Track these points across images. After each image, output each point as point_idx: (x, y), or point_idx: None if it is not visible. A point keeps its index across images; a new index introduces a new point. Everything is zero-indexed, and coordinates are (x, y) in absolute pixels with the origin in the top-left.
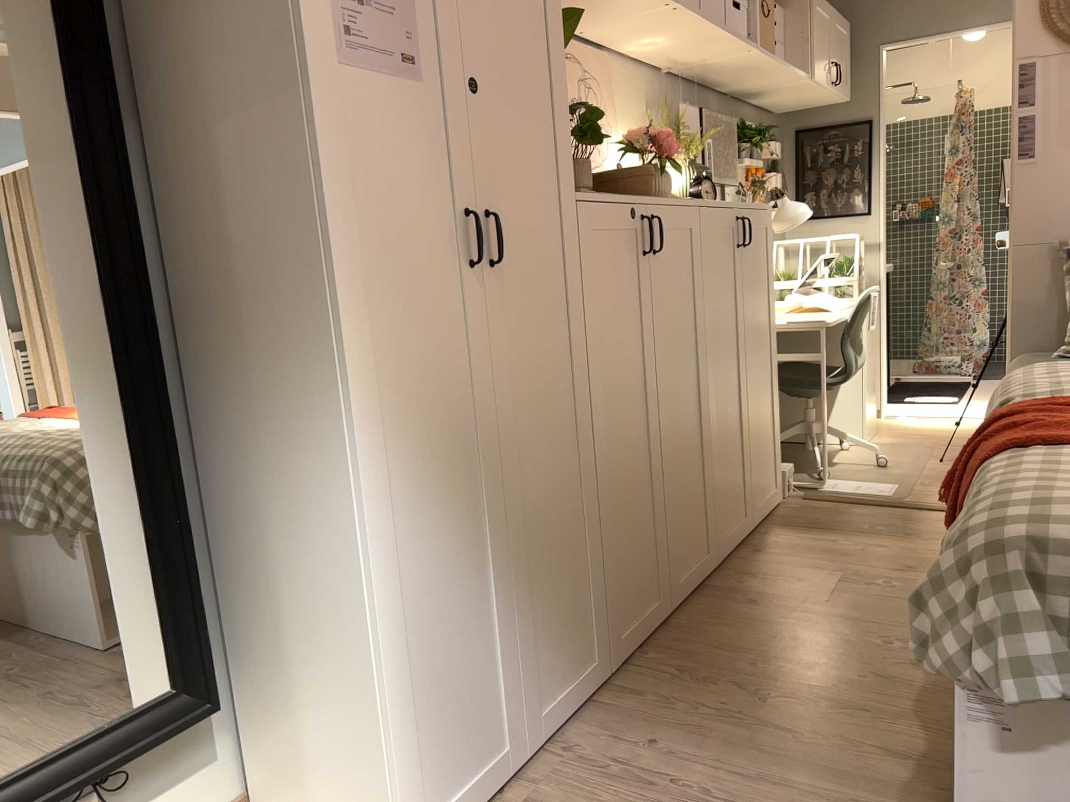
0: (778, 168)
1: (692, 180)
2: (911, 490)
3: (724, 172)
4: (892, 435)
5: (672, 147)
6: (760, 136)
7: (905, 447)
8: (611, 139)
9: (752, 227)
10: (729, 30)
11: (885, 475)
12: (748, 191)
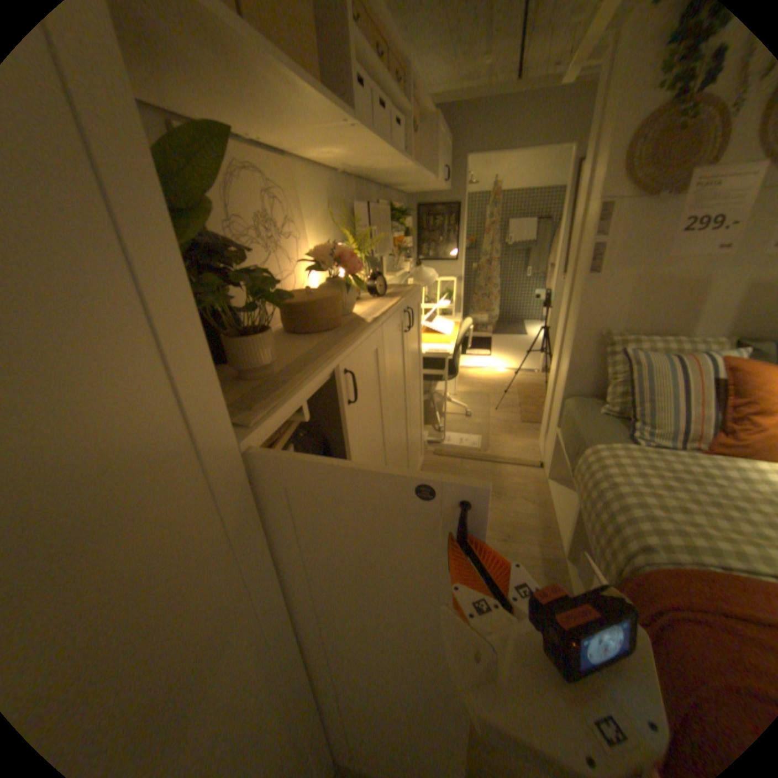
0: (410, 229)
1: (371, 276)
2: (490, 443)
3: (386, 248)
4: (469, 387)
5: (358, 261)
6: (402, 211)
7: (477, 398)
8: (303, 246)
9: (413, 308)
10: (397, 145)
11: (473, 427)
12: (398, 253)
